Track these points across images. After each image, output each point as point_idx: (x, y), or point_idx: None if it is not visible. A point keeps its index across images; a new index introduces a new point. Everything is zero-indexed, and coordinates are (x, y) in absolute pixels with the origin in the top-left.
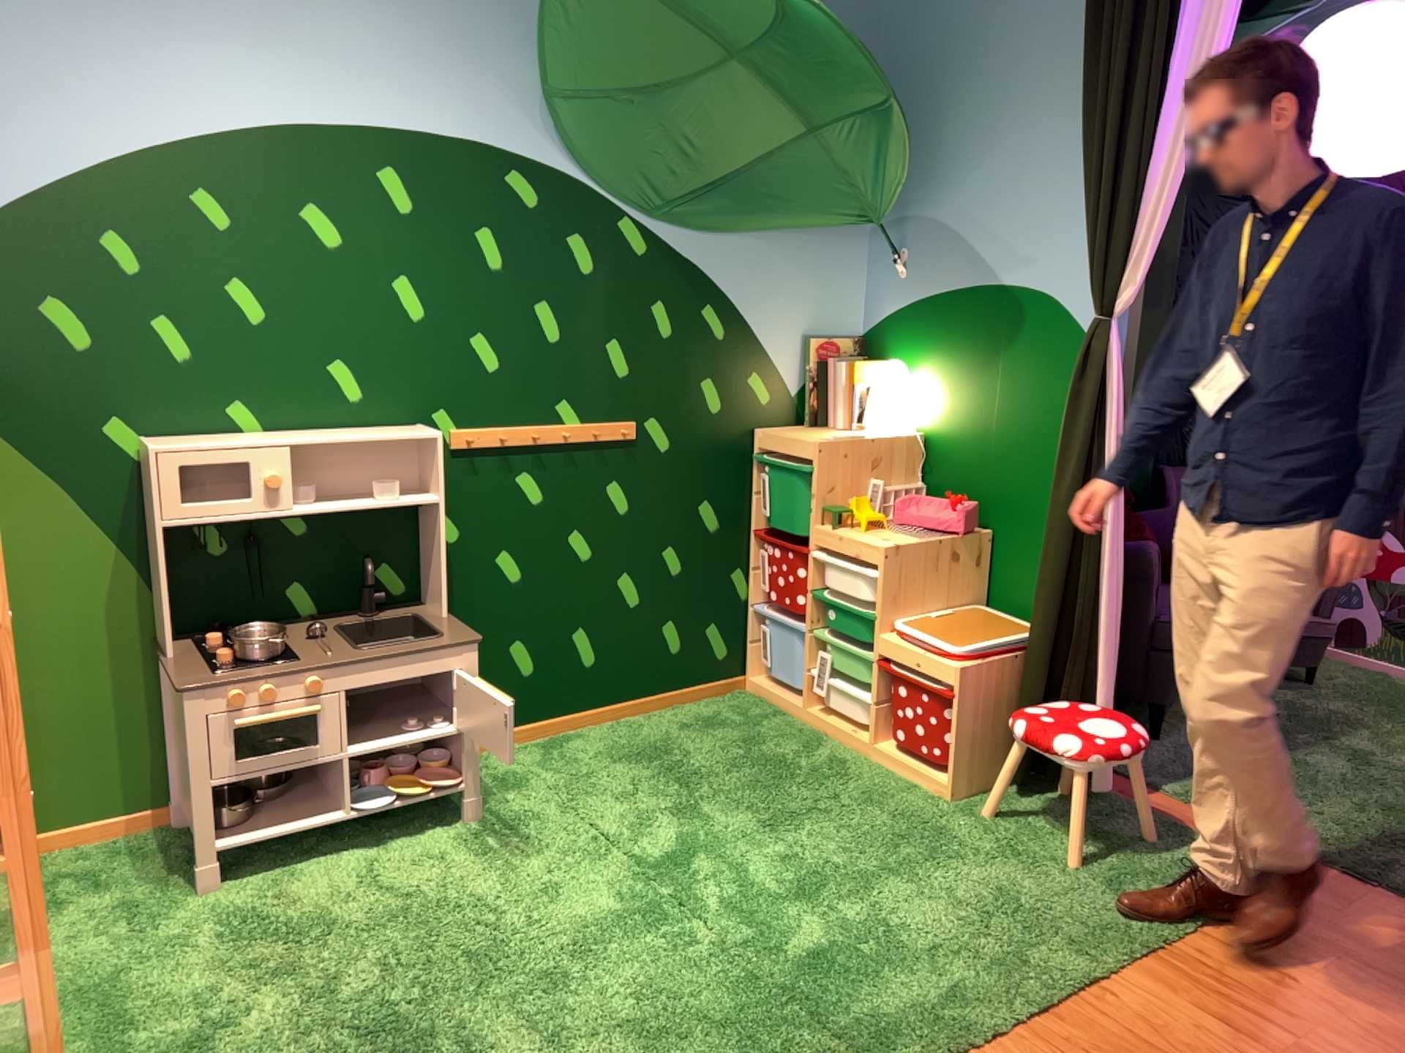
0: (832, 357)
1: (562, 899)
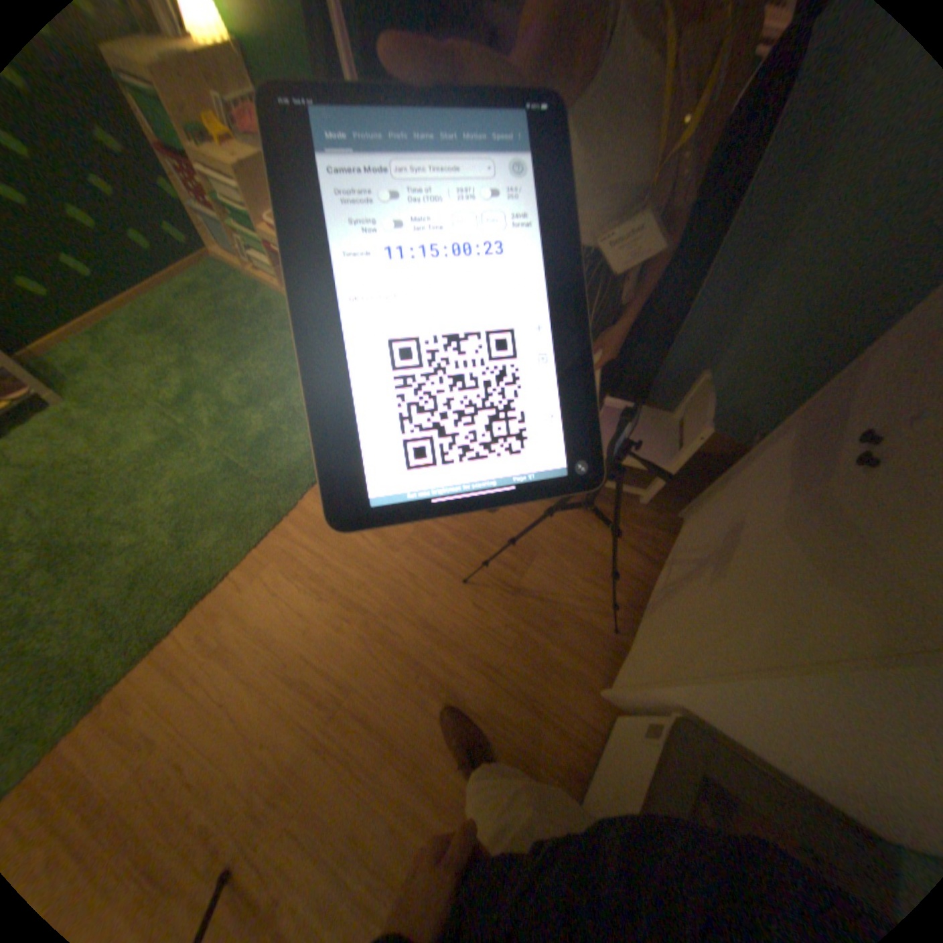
0: None
1: (122, 443)
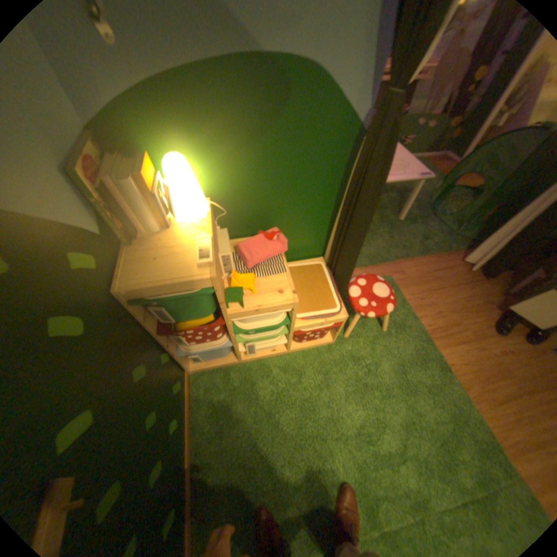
0: (96, 172)
1: None
